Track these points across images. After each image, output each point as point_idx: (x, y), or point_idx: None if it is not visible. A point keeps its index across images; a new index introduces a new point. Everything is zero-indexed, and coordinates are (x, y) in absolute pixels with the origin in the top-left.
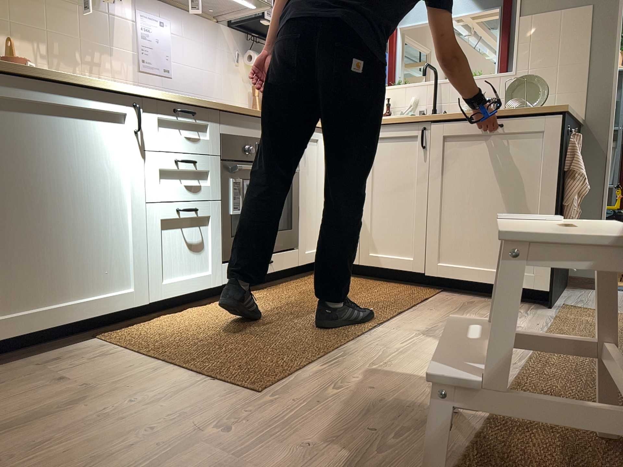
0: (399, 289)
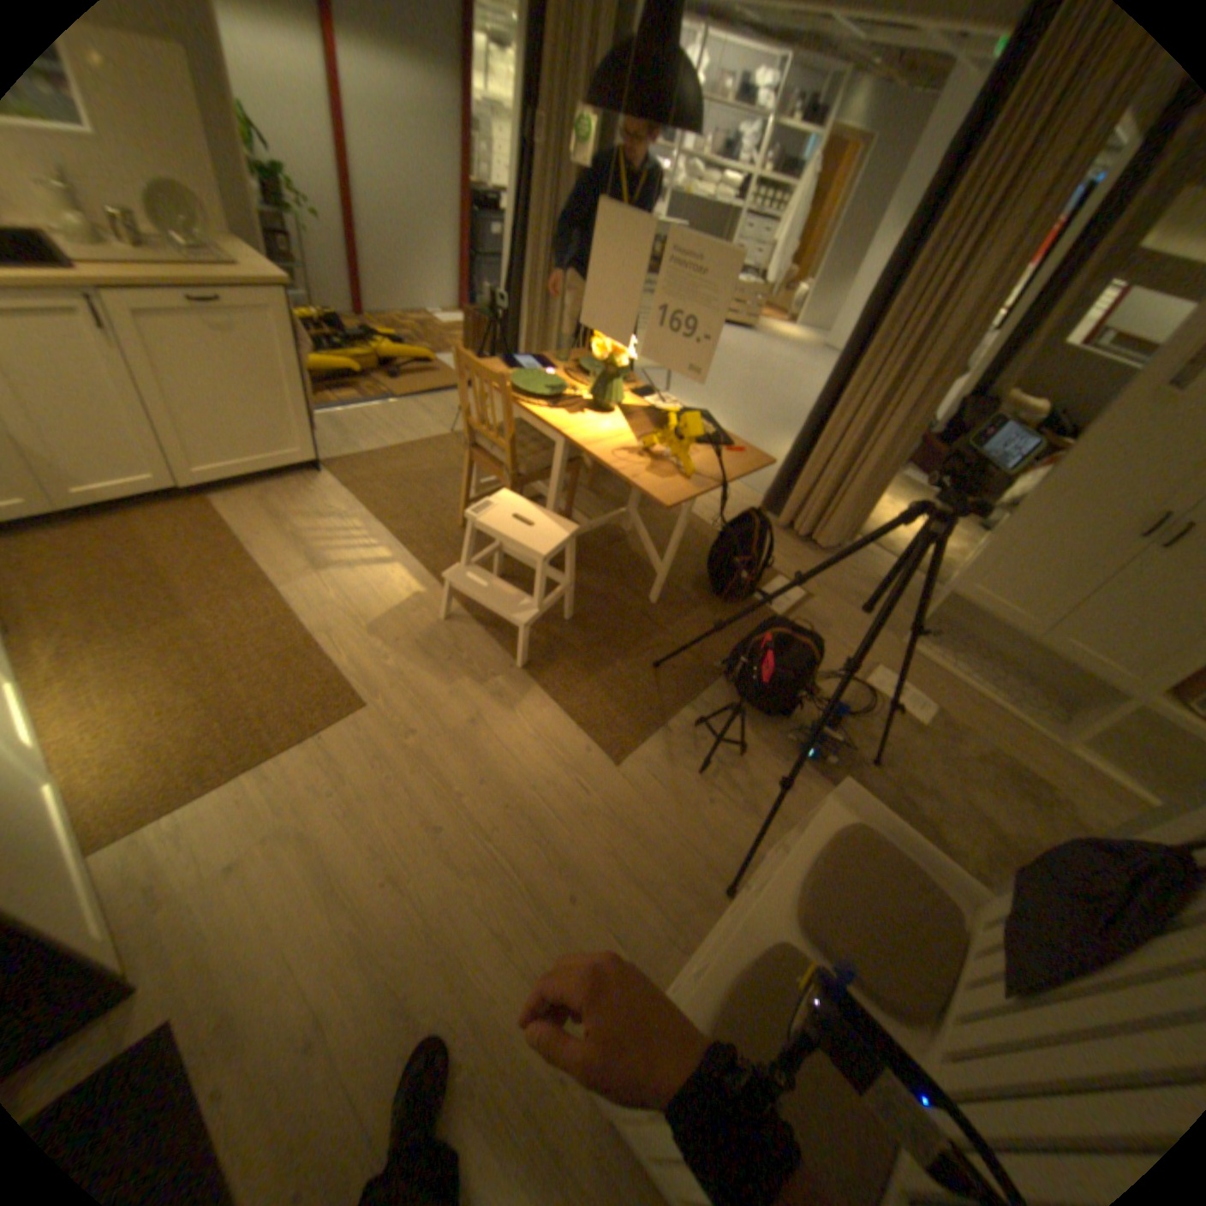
0: (164, 518)
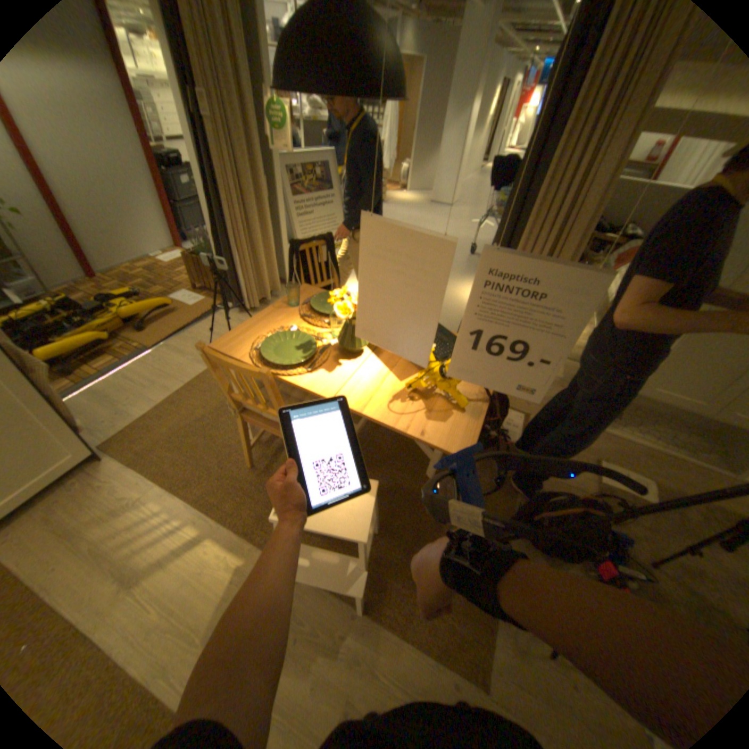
0: None
